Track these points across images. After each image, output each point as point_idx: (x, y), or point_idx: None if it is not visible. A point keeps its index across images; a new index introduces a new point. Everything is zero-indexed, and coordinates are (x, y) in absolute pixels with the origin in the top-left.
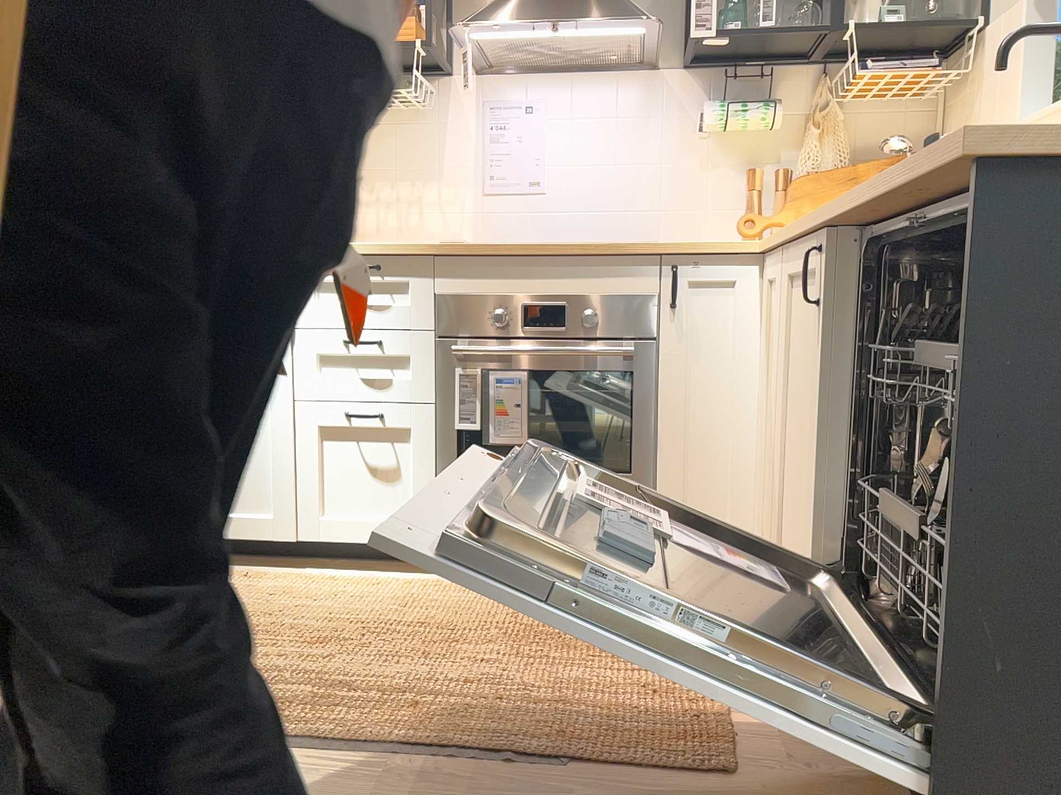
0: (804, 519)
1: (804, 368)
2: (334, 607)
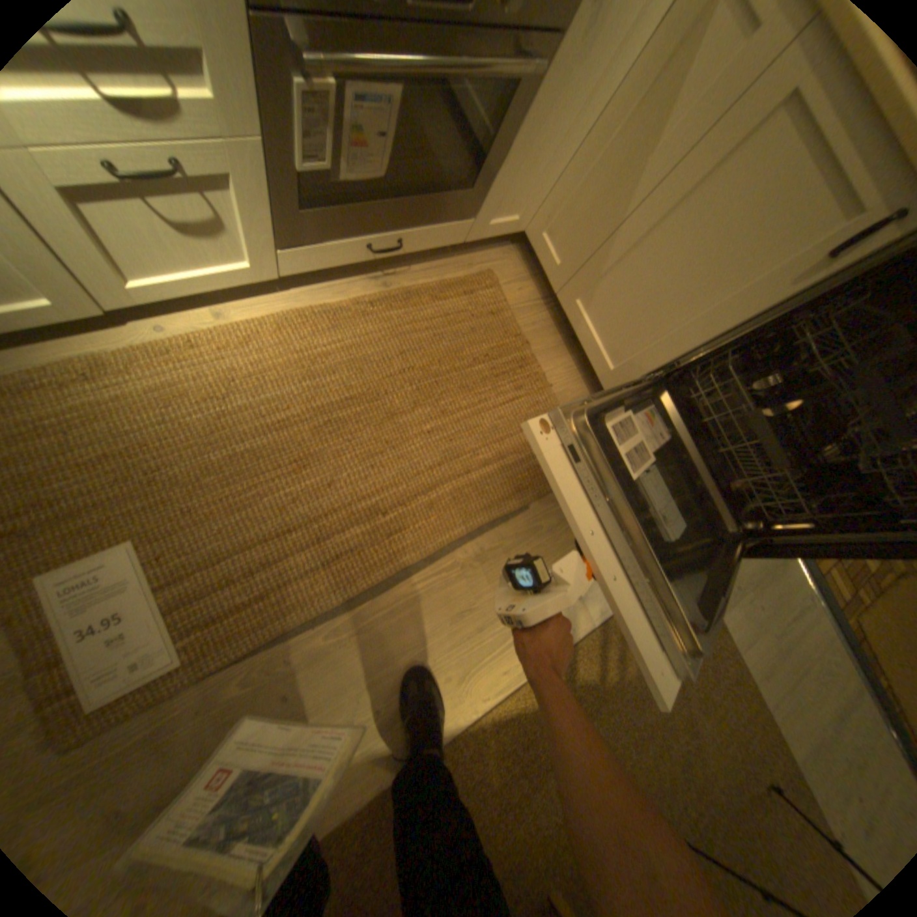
0: (637, 311)
1: (725, 217)
2: (247, 398)
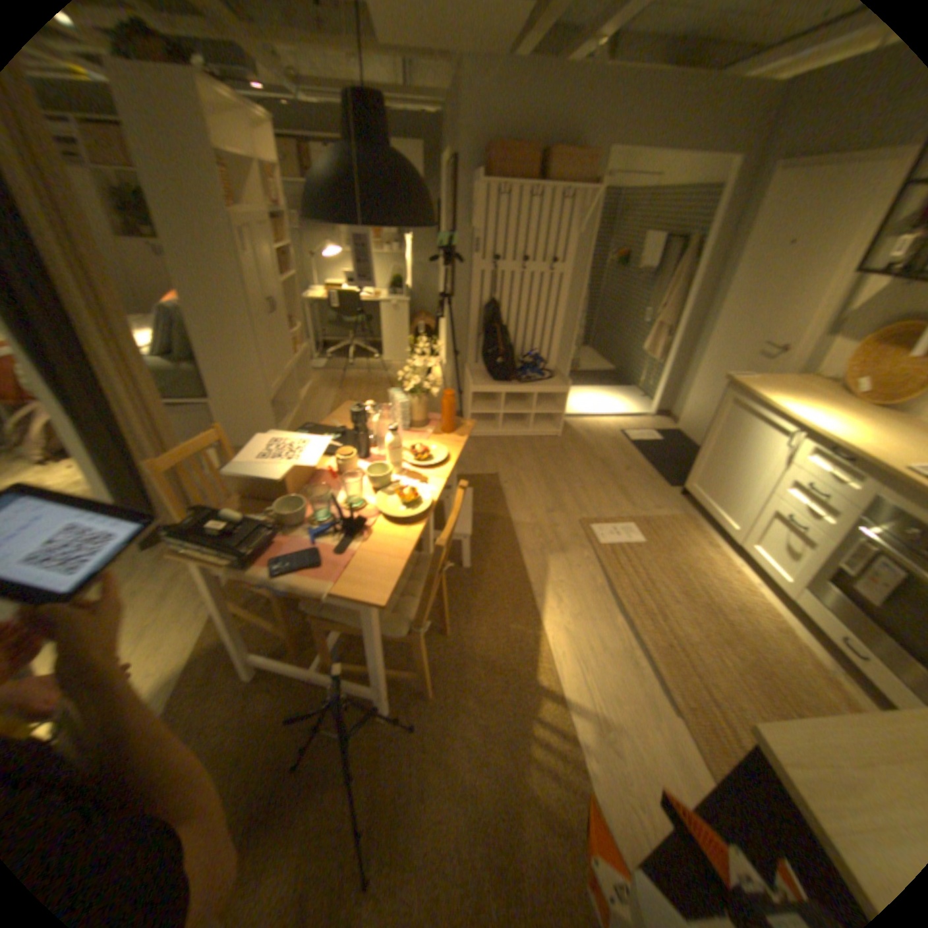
0: None
1: None
2: (717, 584)
